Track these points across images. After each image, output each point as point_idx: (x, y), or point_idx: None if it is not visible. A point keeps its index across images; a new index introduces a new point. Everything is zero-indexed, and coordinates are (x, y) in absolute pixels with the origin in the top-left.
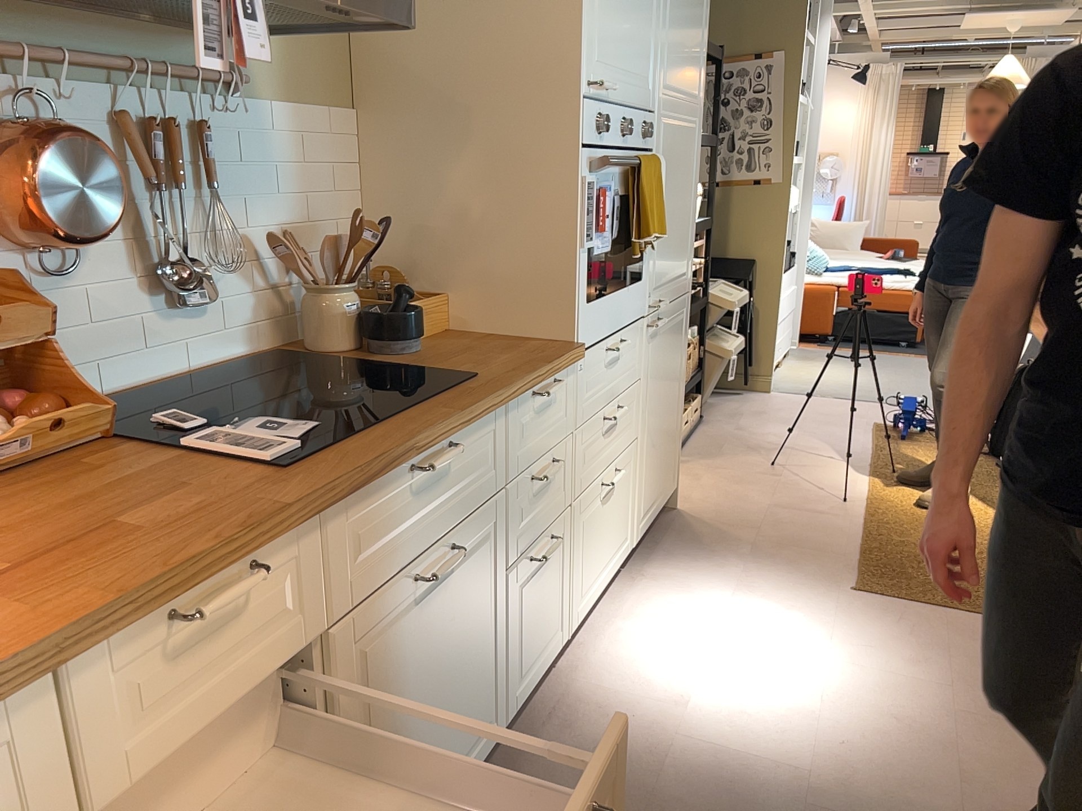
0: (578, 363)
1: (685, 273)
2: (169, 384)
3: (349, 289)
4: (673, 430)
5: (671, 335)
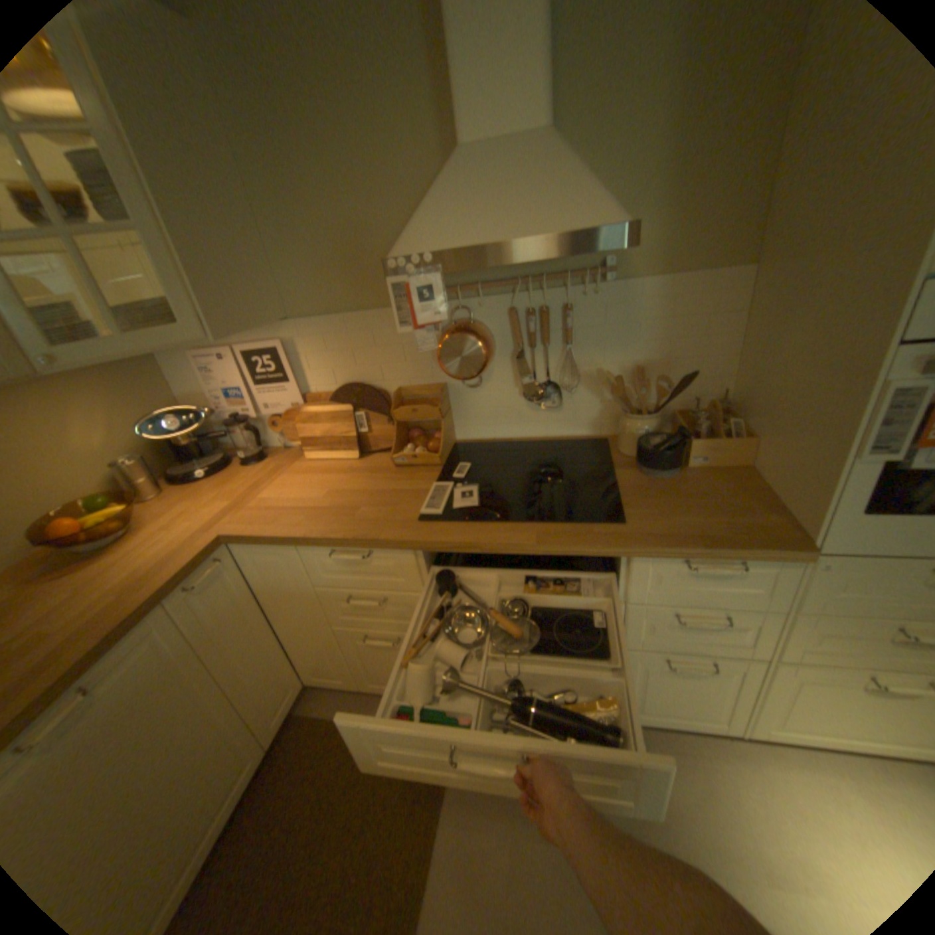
0: (818, 562)
1: None
2: (530, 441)
3: (648, 417)
4: None
5: None
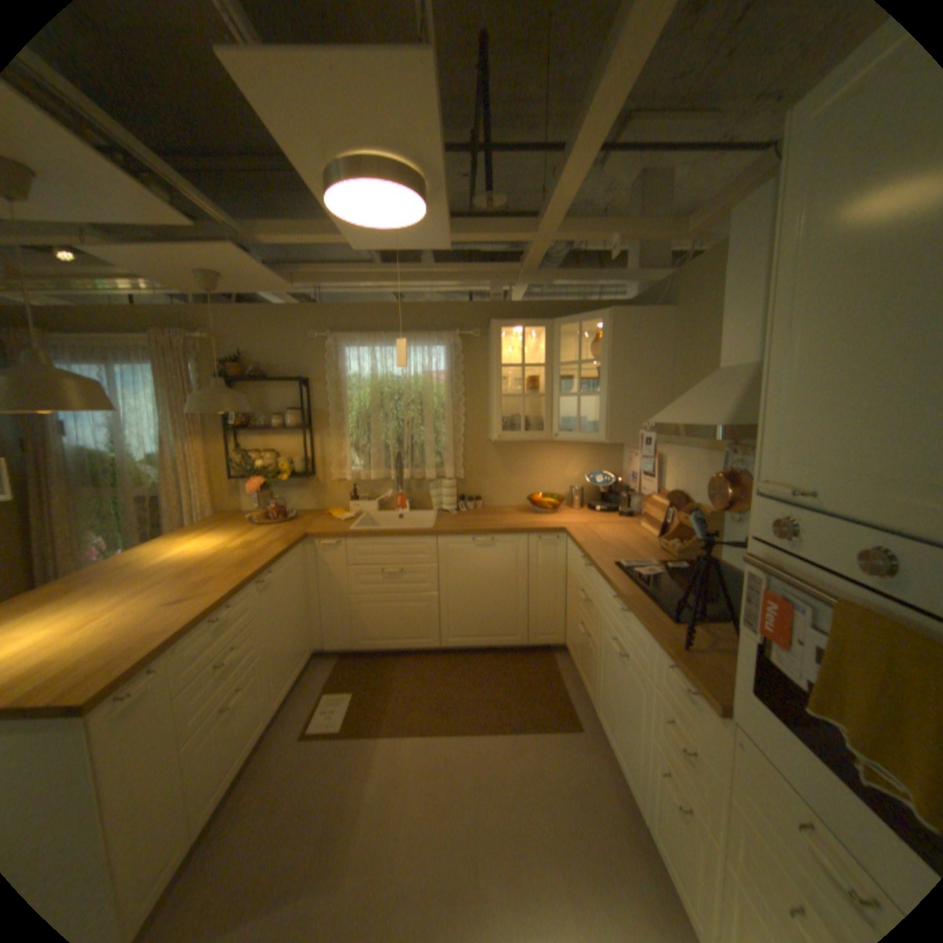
0: (736, 735)
1: None
2: None
3: None
4: None
5: None
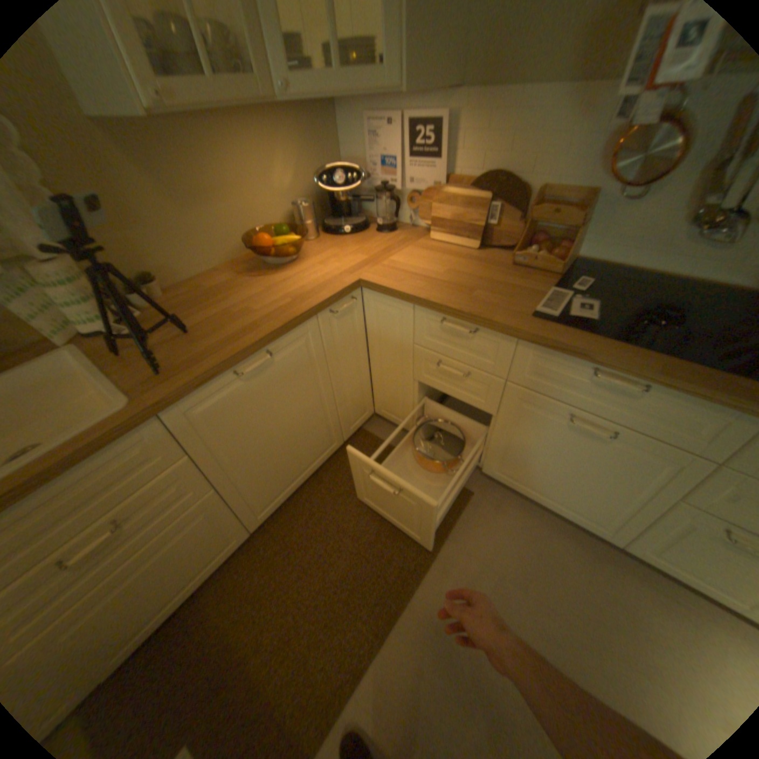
0: None
1: None
2: (666, 275)
3: None
4: None
5: None
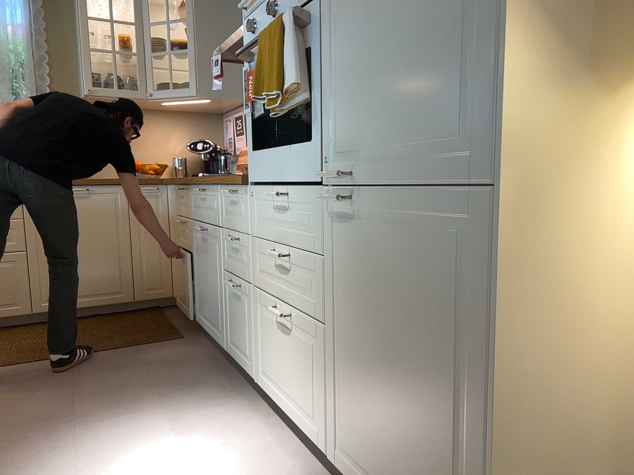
0: (251, 190)
1: (458, 142)
2: None
3: None
4: (442, 451)
5: (402, 244)
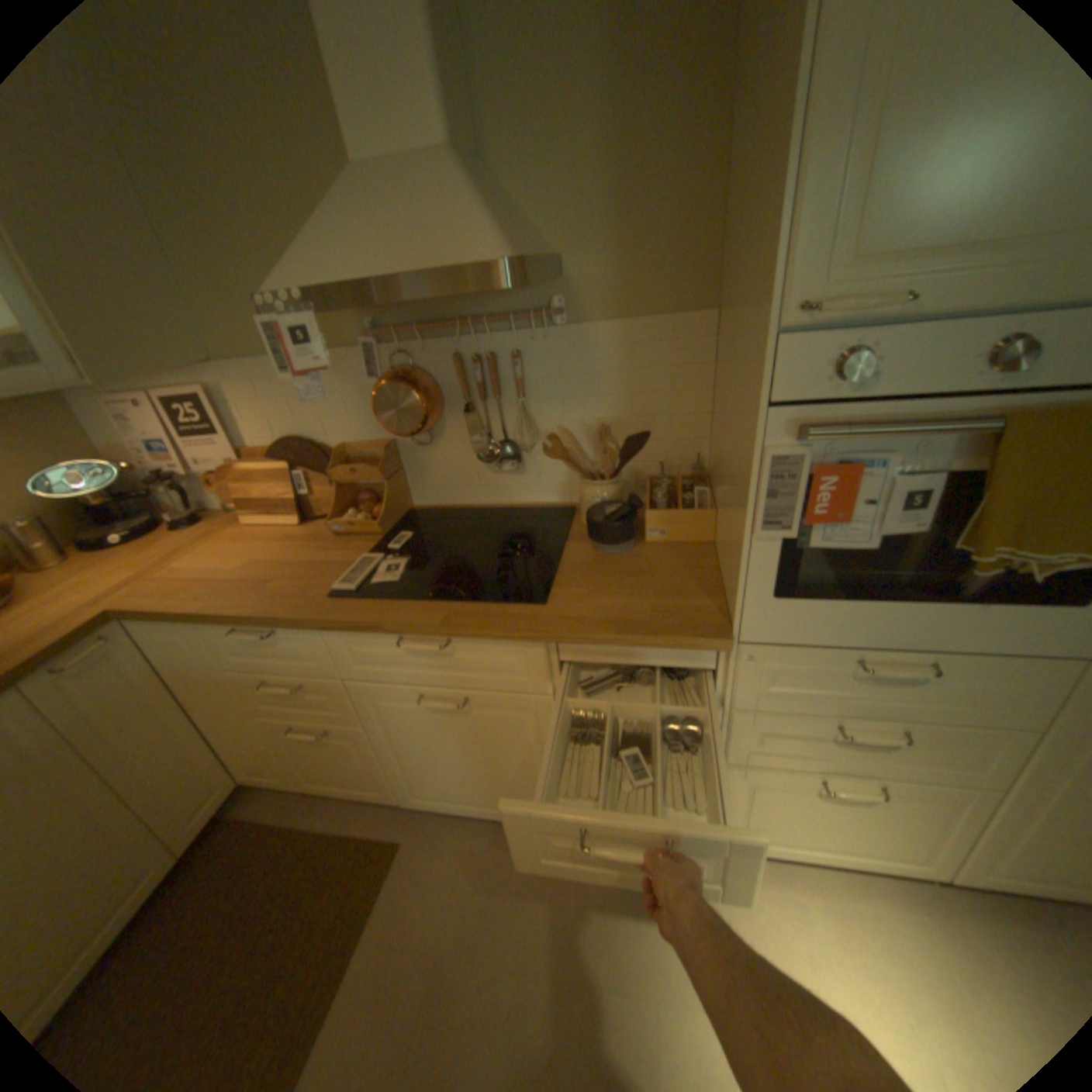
0: (740, 652)
1: None
2: (494, 509)
3: (604, 484)
4: None
5: None
